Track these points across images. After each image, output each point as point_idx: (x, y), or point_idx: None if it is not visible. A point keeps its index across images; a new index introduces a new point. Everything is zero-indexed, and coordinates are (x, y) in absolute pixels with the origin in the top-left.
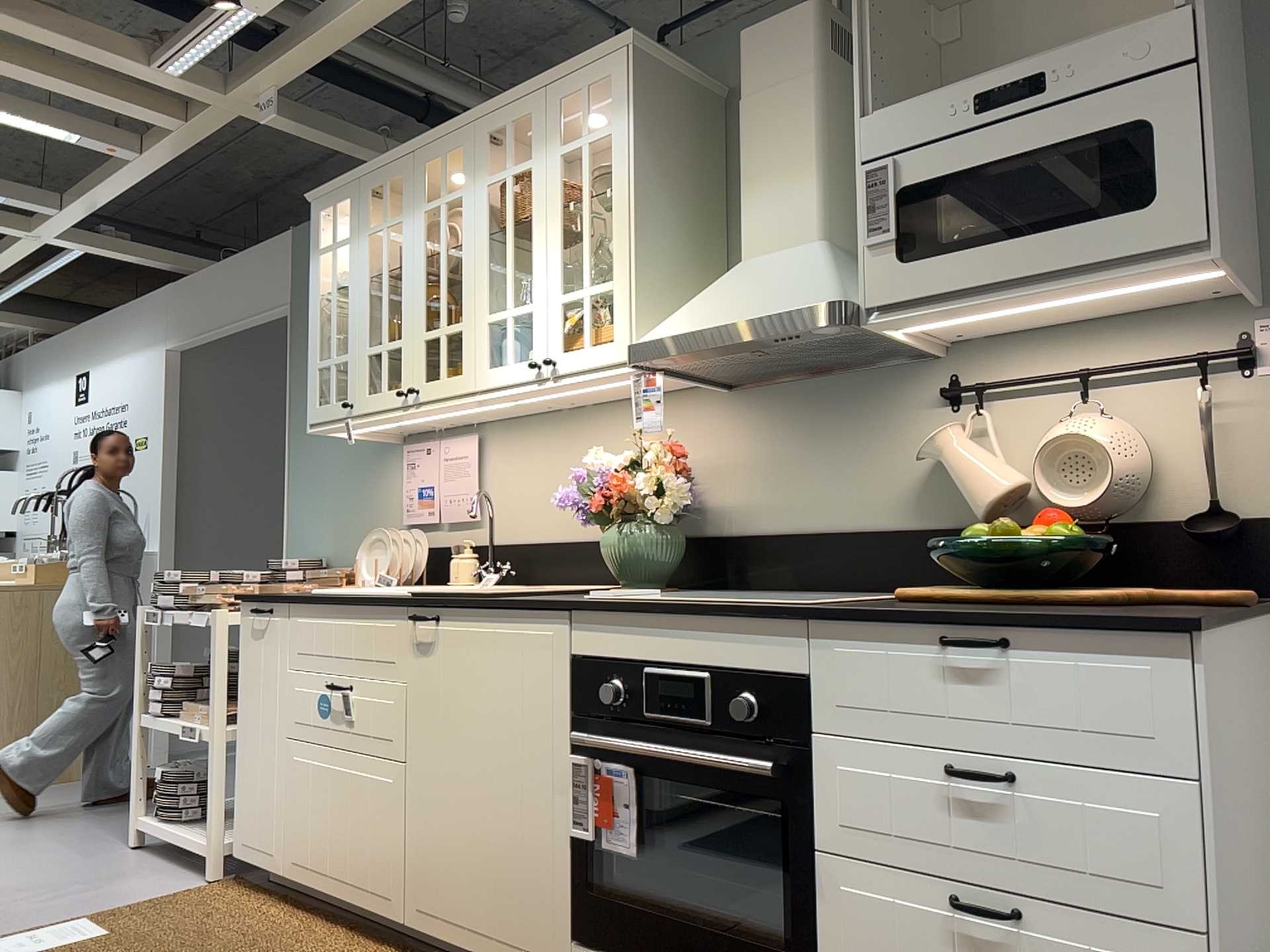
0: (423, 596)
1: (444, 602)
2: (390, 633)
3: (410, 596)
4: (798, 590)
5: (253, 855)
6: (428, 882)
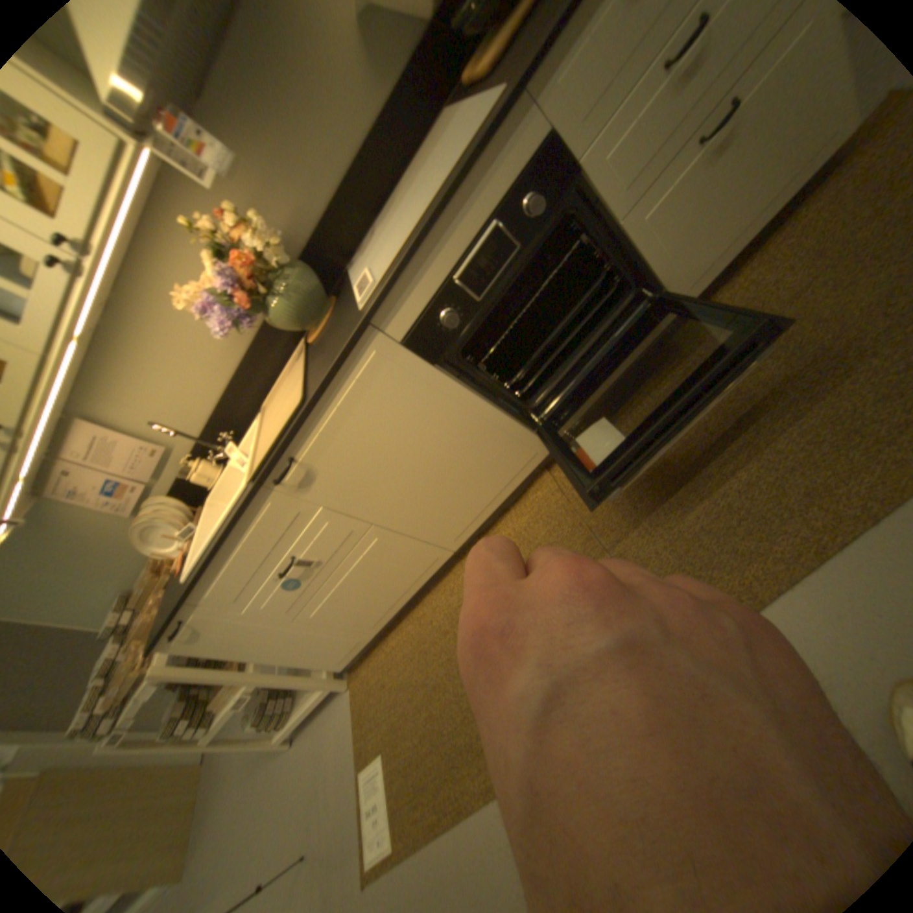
0: (260, 469)
1: (285, 444)
2: (274, 509)
3: (251, 483)
4: (377, 215)
5: (351, 656)
6: (448, 526)
